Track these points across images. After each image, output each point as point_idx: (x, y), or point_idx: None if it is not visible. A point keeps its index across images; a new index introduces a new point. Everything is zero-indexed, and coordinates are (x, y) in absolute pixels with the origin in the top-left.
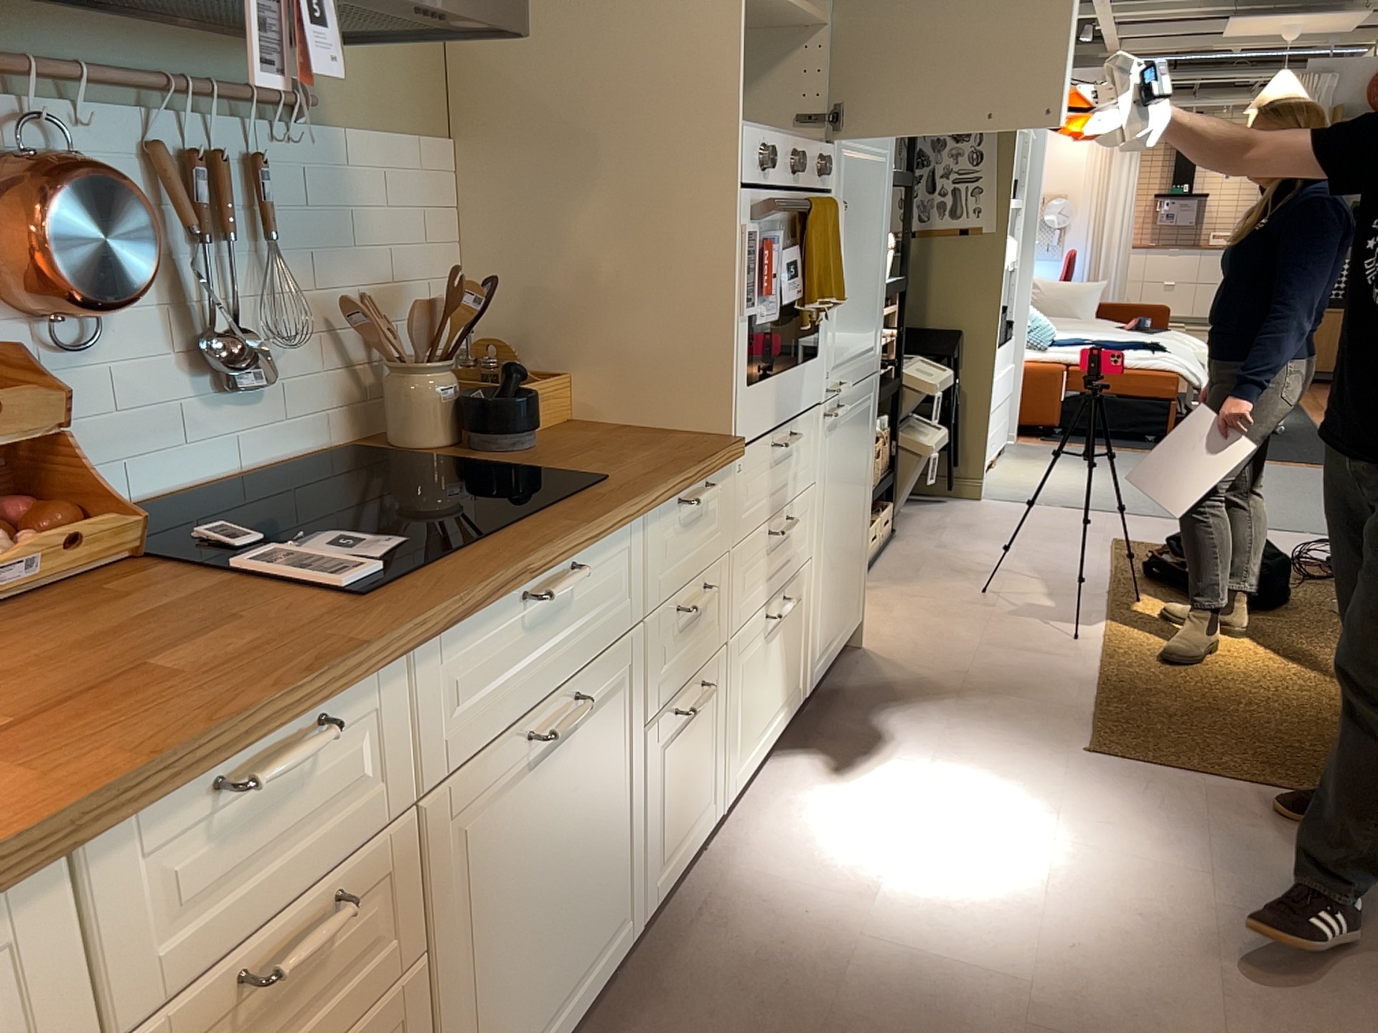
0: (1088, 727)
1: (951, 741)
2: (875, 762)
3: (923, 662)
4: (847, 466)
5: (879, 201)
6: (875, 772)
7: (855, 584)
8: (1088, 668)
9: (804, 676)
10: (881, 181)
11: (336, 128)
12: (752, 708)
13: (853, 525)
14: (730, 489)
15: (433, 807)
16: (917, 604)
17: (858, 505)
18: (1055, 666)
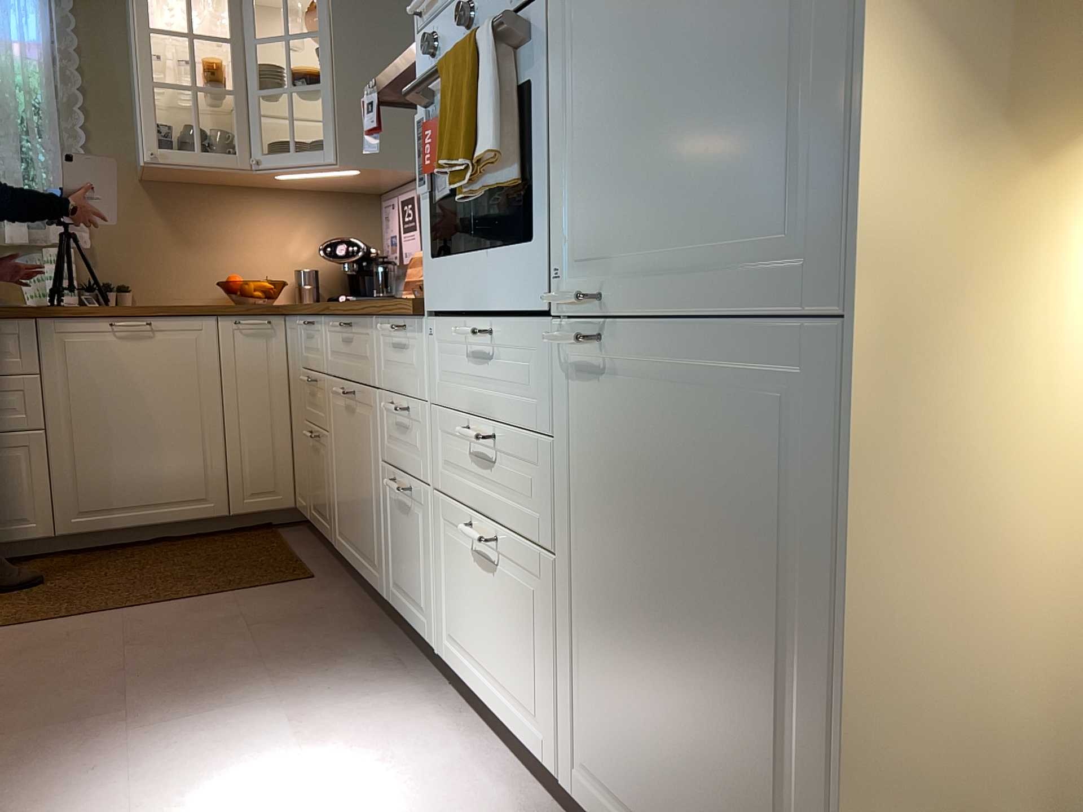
0: None
1: None
2: None
3: None
4: (663, 490)
5: None
6: None
7: None
8: None
9: (555, 740)
10: None
11: None
12: (462, 607)
13: (713, 667)
14: (427, 347)
15: (328, 381)
16: None
17: (741, 643)
18: None
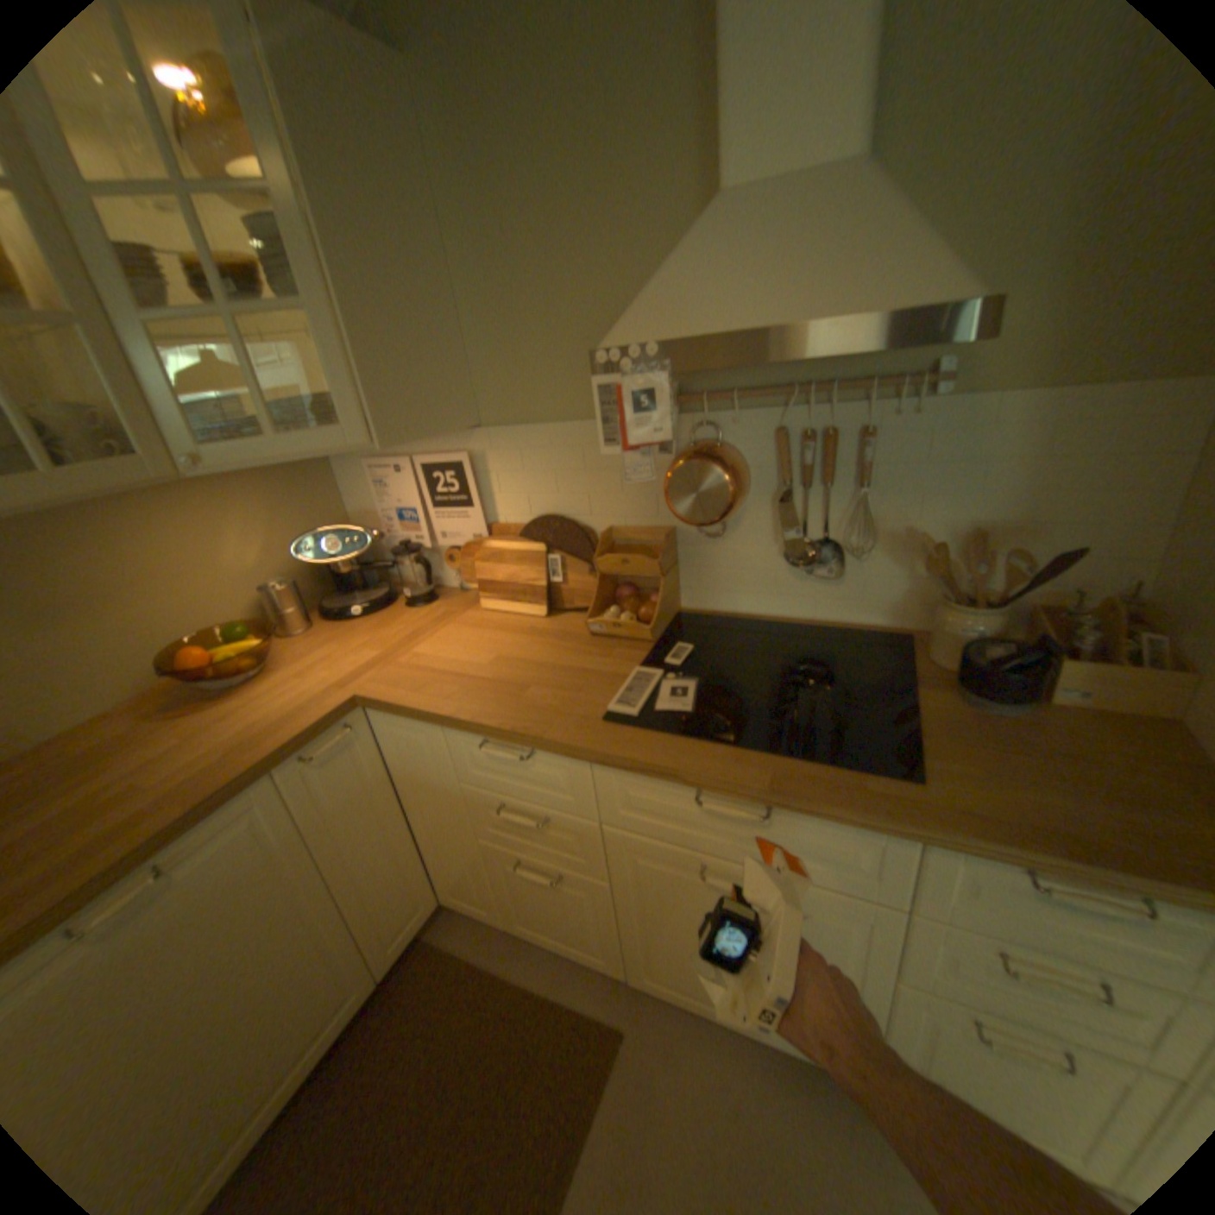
0: None
1: None
2: None
3: None
4: None
5: None
6: None
7: None
8: None
9: None
10: None
11: (987, 390)
12: None
13: None
14: None
15: (616, 835)
16: None
17: None
18: None
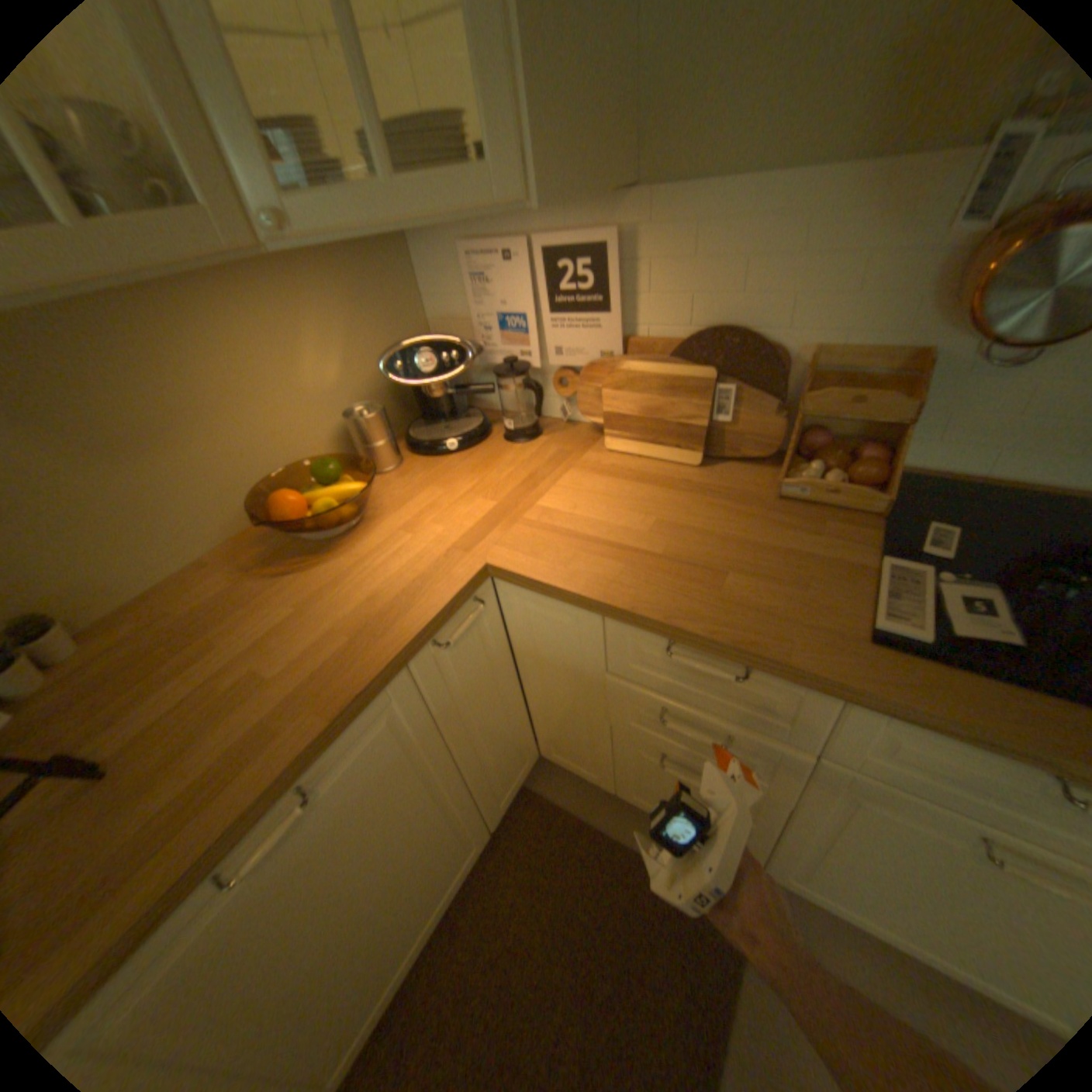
0: None
1: None
2: None
3: None
4: None
5: None
6: None
7: None
8: None
9: None
10: None
11: None
12: None
13: None
14: None
15: (845, 775)
16: None
17: None
18: None
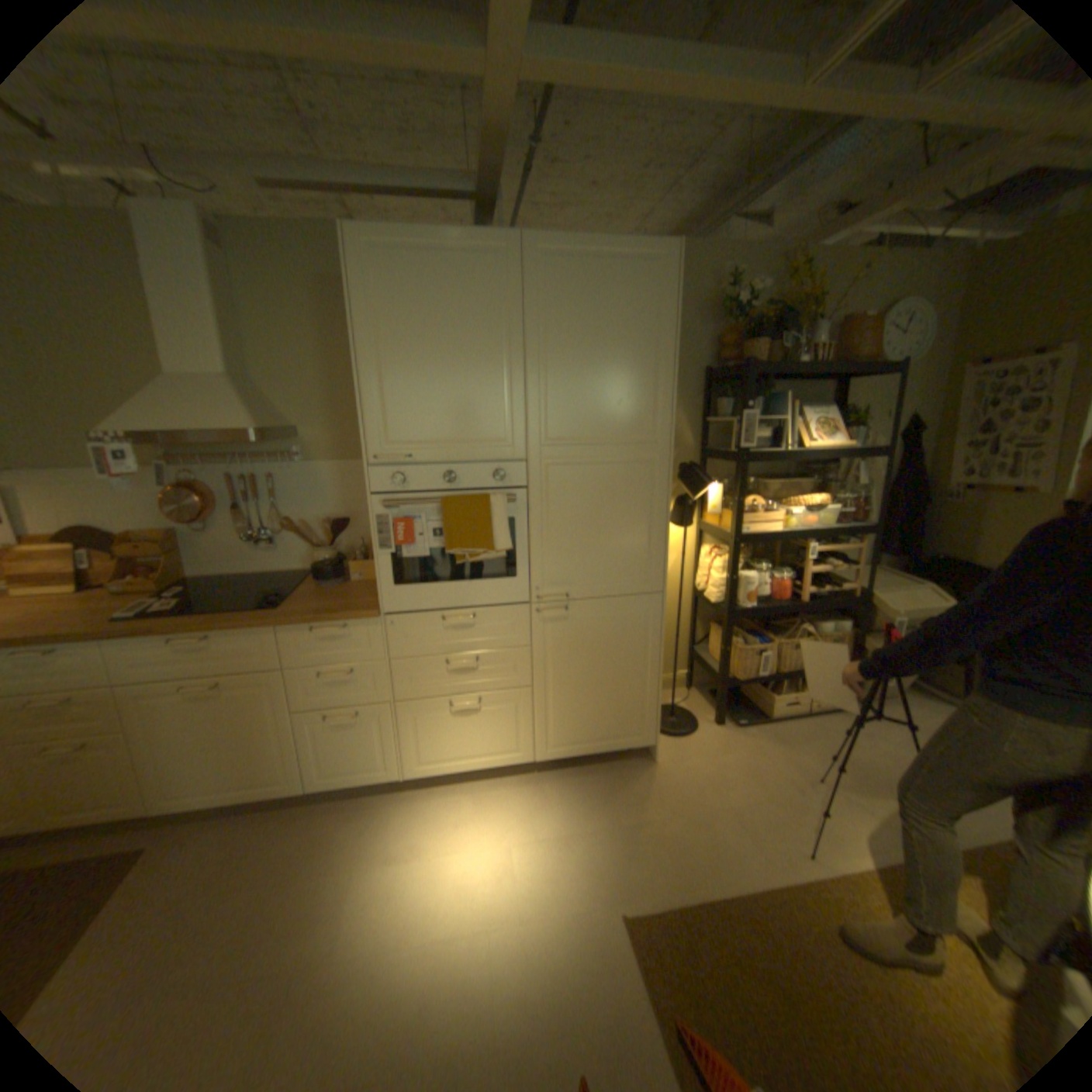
0: (665, 913)
1: (575, 843)
2: (522, 818)
3: (668, 794)
4: (592, 645)
5: (634, 486)
6: (511, 823)
7: (628, 719)
8: (767, 885)
9: (526, 749)
10: (634, 474)
11: (313, 462)
12: (434, 743)
13: (613, 682)
14: (380, 632)
15: (122, 692)
16: (751, 762)
17: (624, 671)
18: (745, 863)
